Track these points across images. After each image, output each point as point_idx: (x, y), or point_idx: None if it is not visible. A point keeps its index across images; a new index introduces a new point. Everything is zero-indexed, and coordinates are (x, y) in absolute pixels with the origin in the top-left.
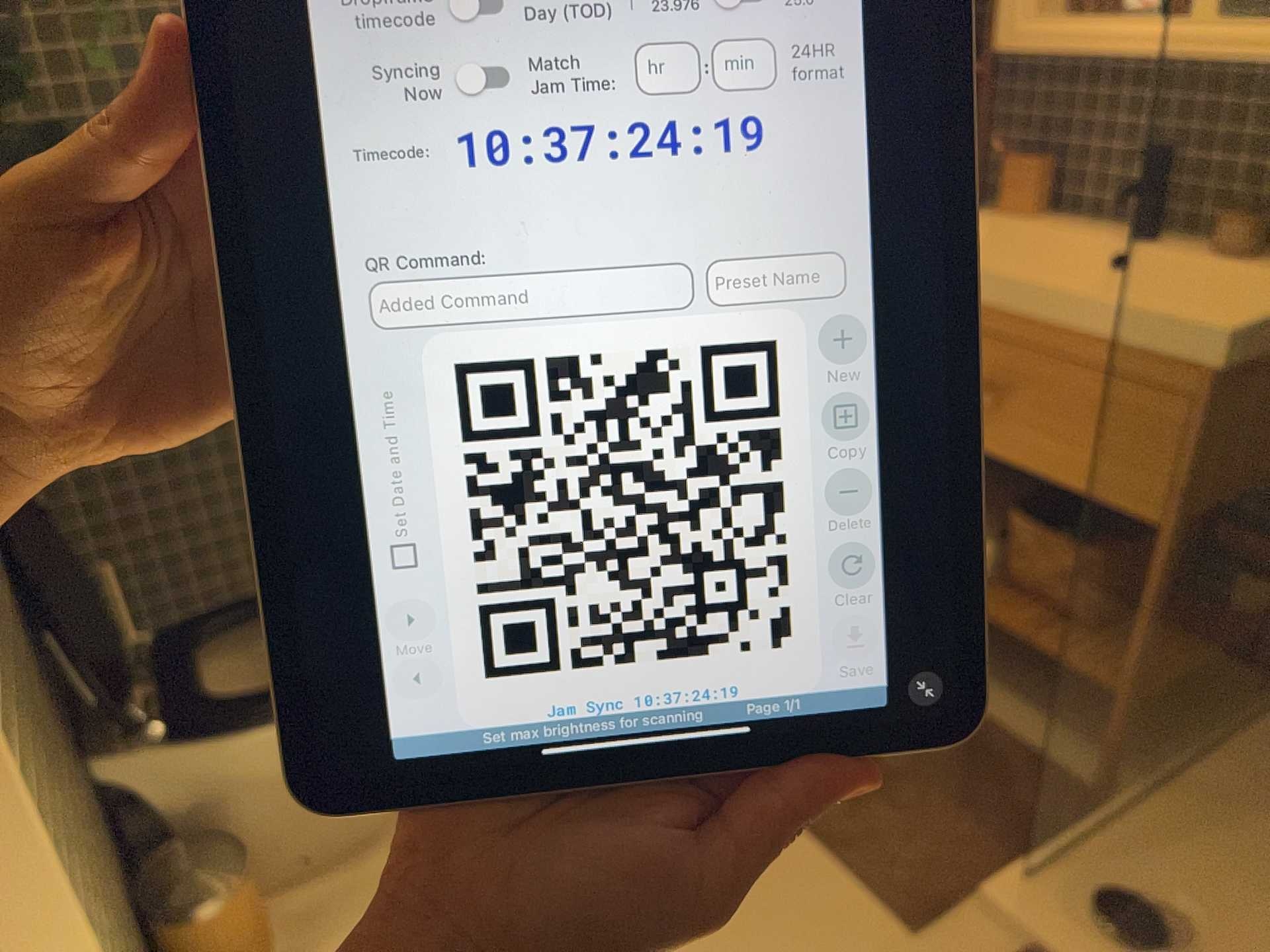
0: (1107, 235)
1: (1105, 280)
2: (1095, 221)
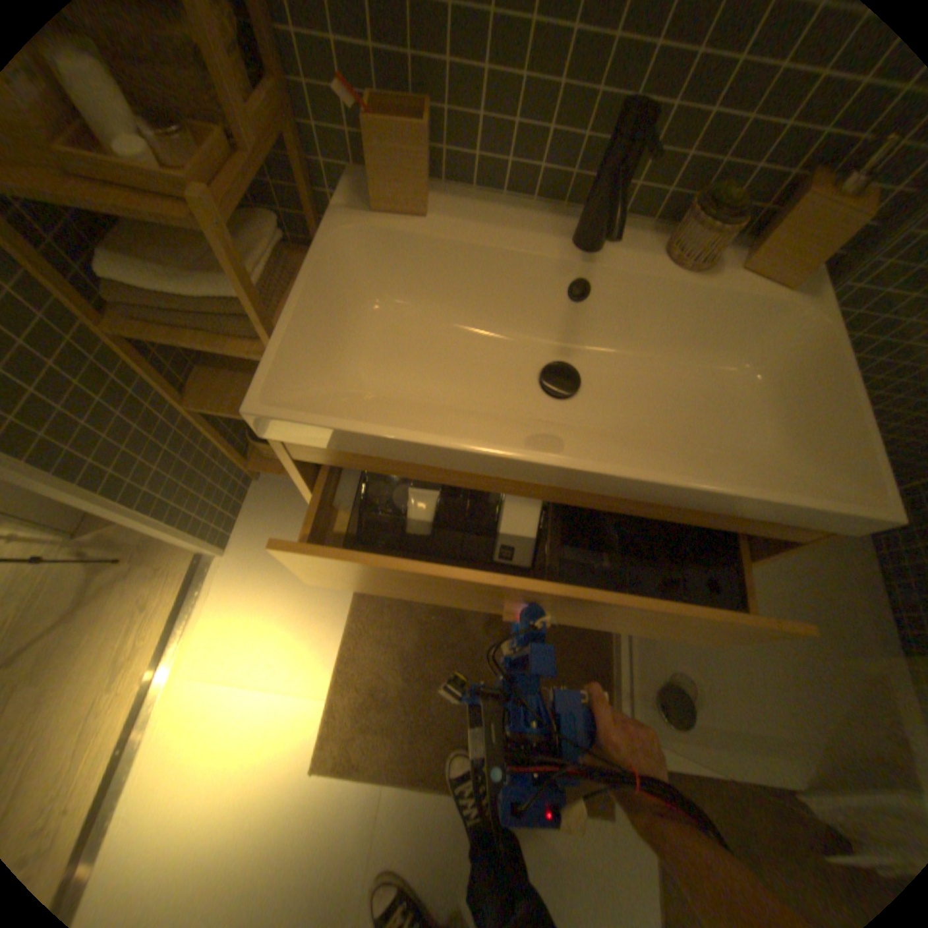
0: (522, 222)
1: (549, 299)
2: (481, 185)
